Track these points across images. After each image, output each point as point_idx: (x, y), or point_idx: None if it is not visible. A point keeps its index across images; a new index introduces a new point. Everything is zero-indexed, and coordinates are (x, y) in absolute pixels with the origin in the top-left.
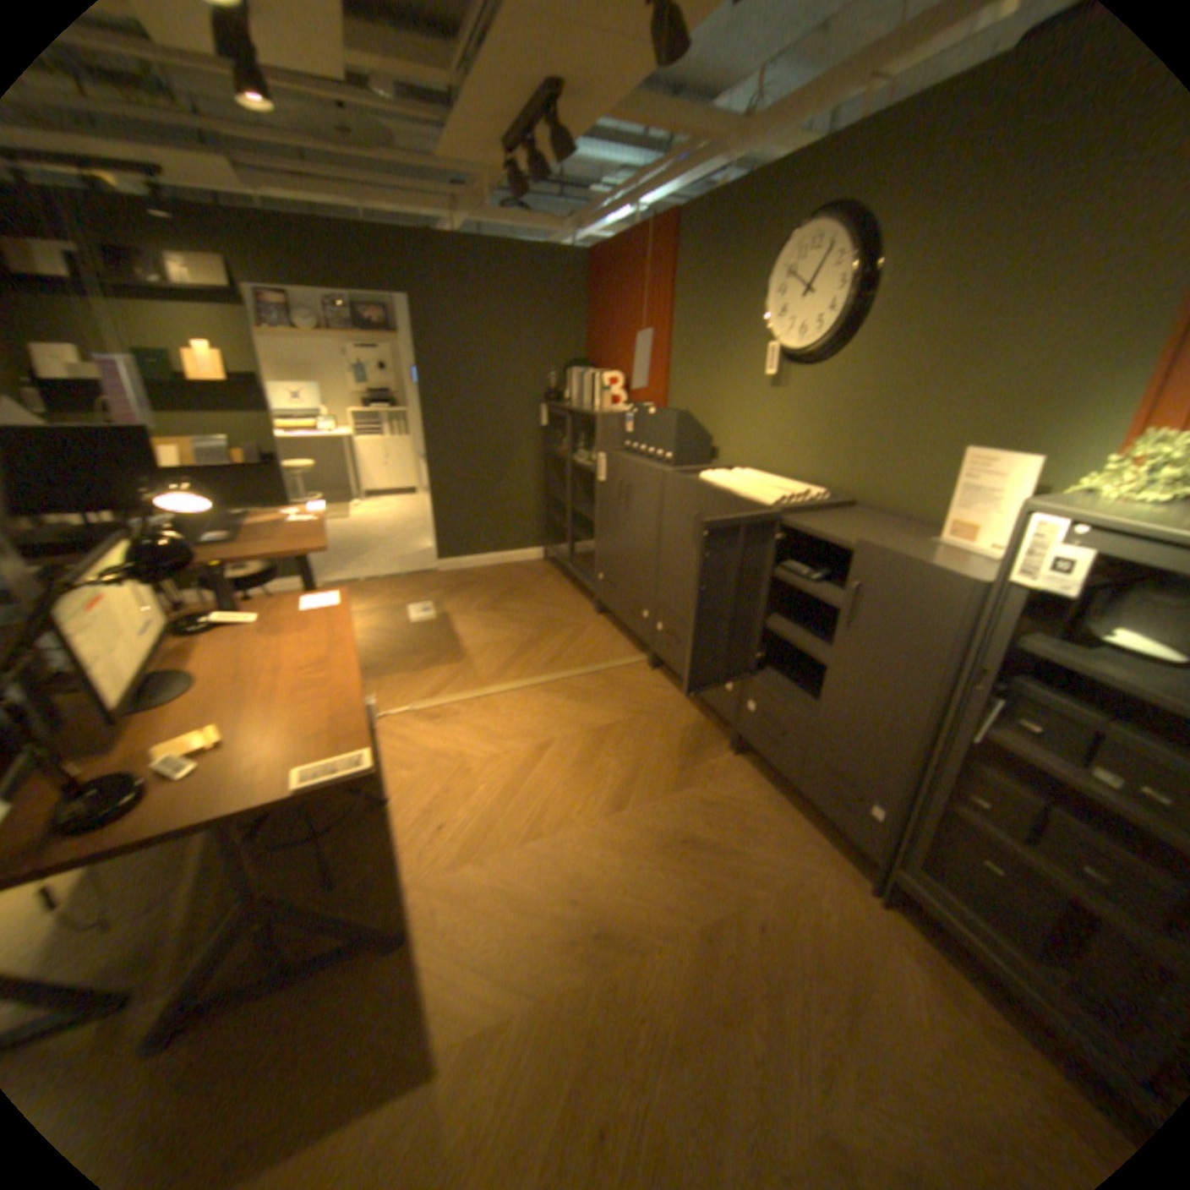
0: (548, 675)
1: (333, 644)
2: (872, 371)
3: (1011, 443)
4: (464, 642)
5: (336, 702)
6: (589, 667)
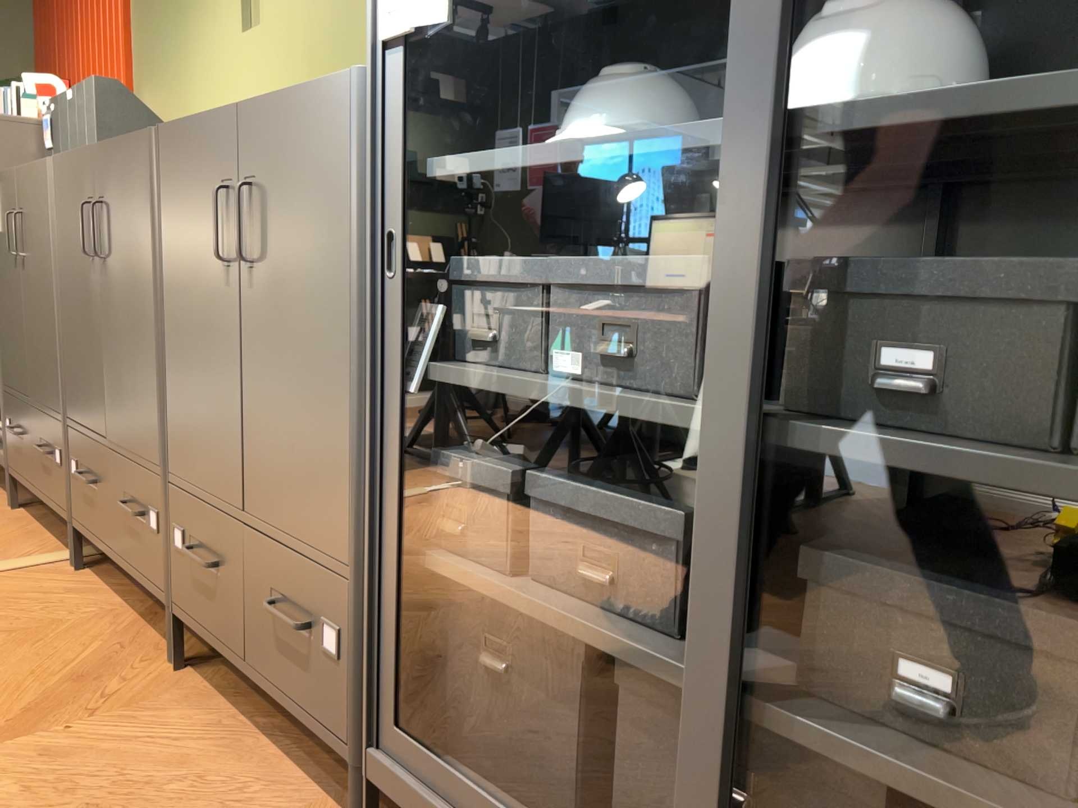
0: None
1: None
2: None
3: None
4: None
5: None
6: None
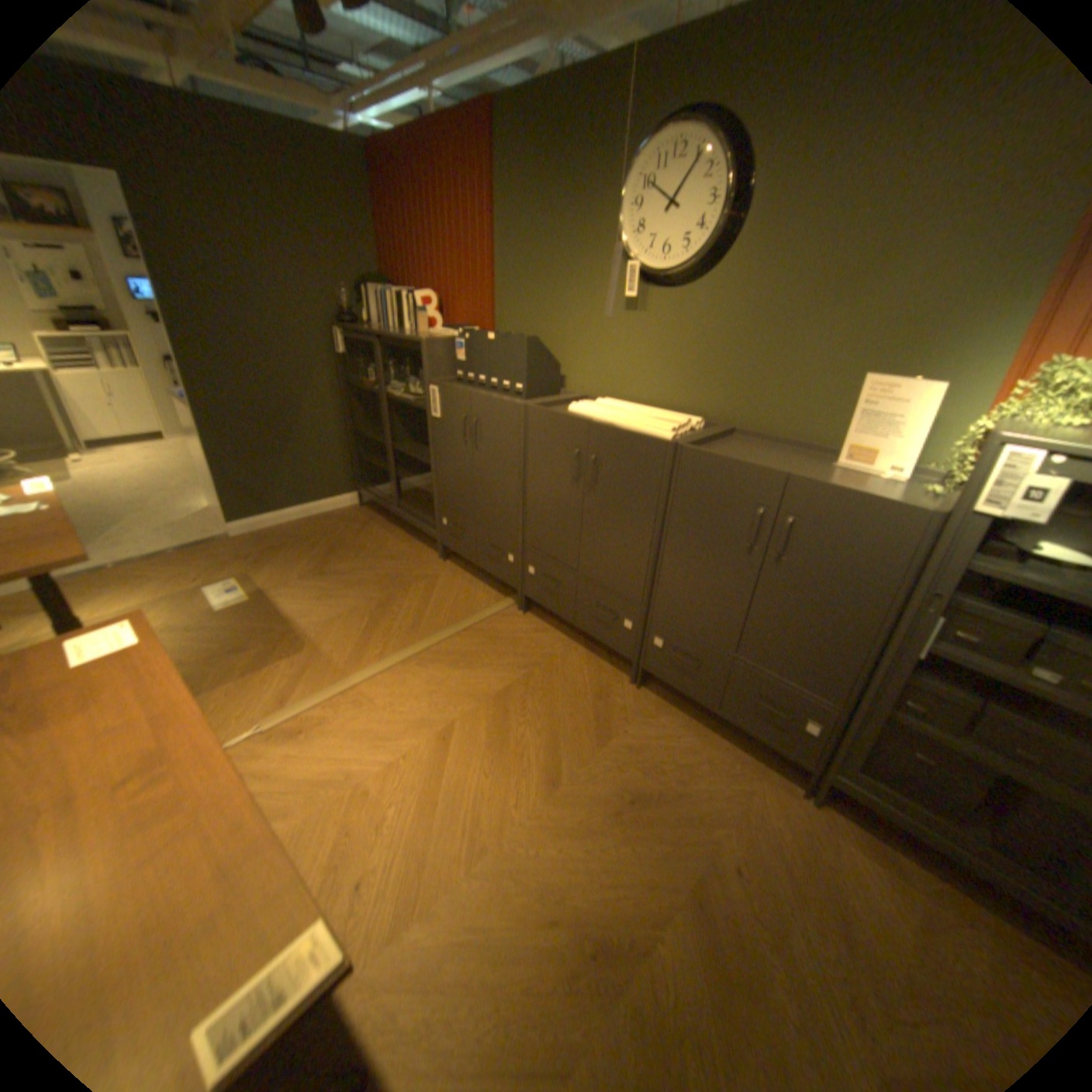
0: (419, 643)
1: (162, 714)
2: (746, 294)
3: (896, 368)
4: (300, 621)
5: (217, 829)
6: (460, 623)
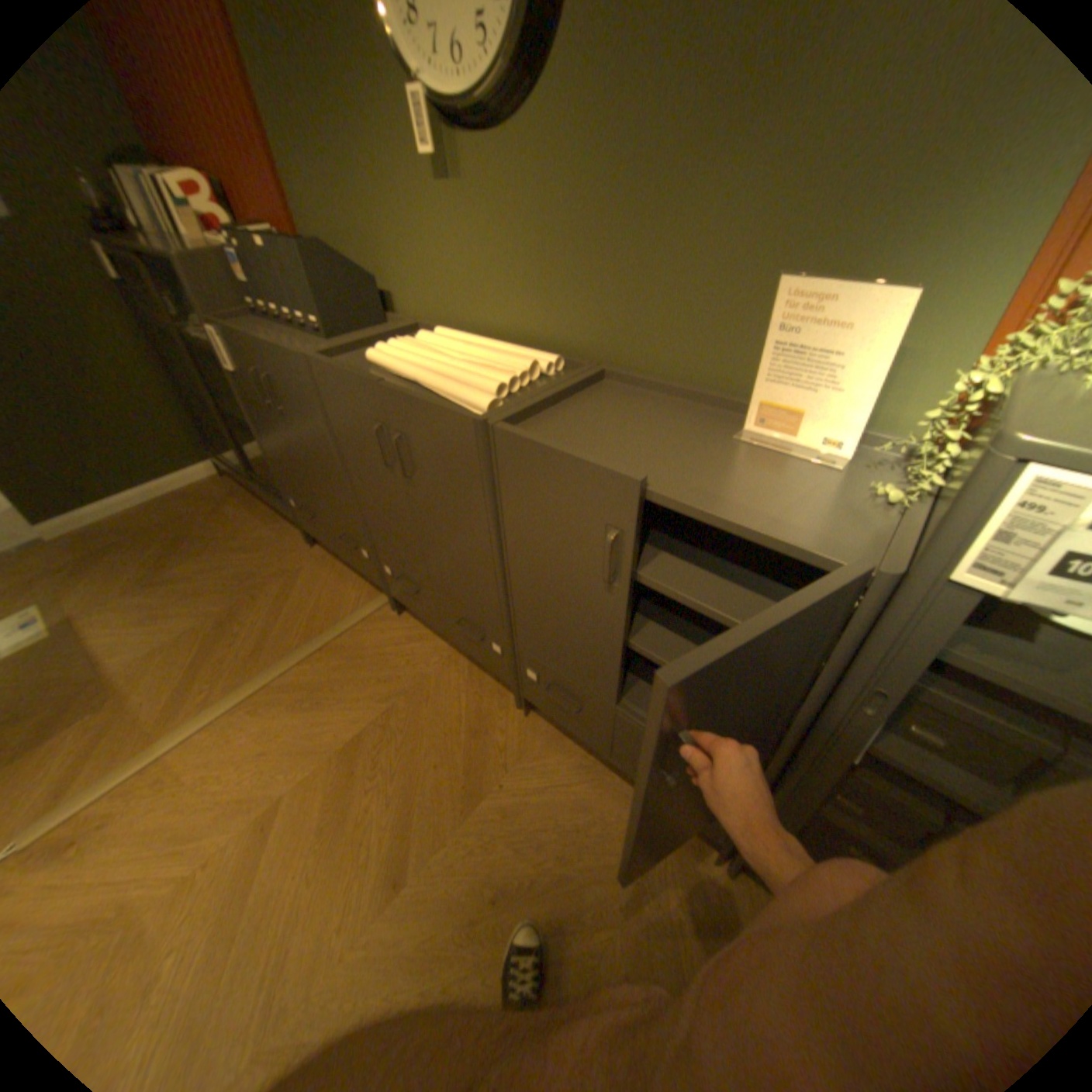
0: (256, 679)
1: None
2: (591, 131)
3: (835, 258)
4: (110, 663)
5: None
6: (314, 641)
